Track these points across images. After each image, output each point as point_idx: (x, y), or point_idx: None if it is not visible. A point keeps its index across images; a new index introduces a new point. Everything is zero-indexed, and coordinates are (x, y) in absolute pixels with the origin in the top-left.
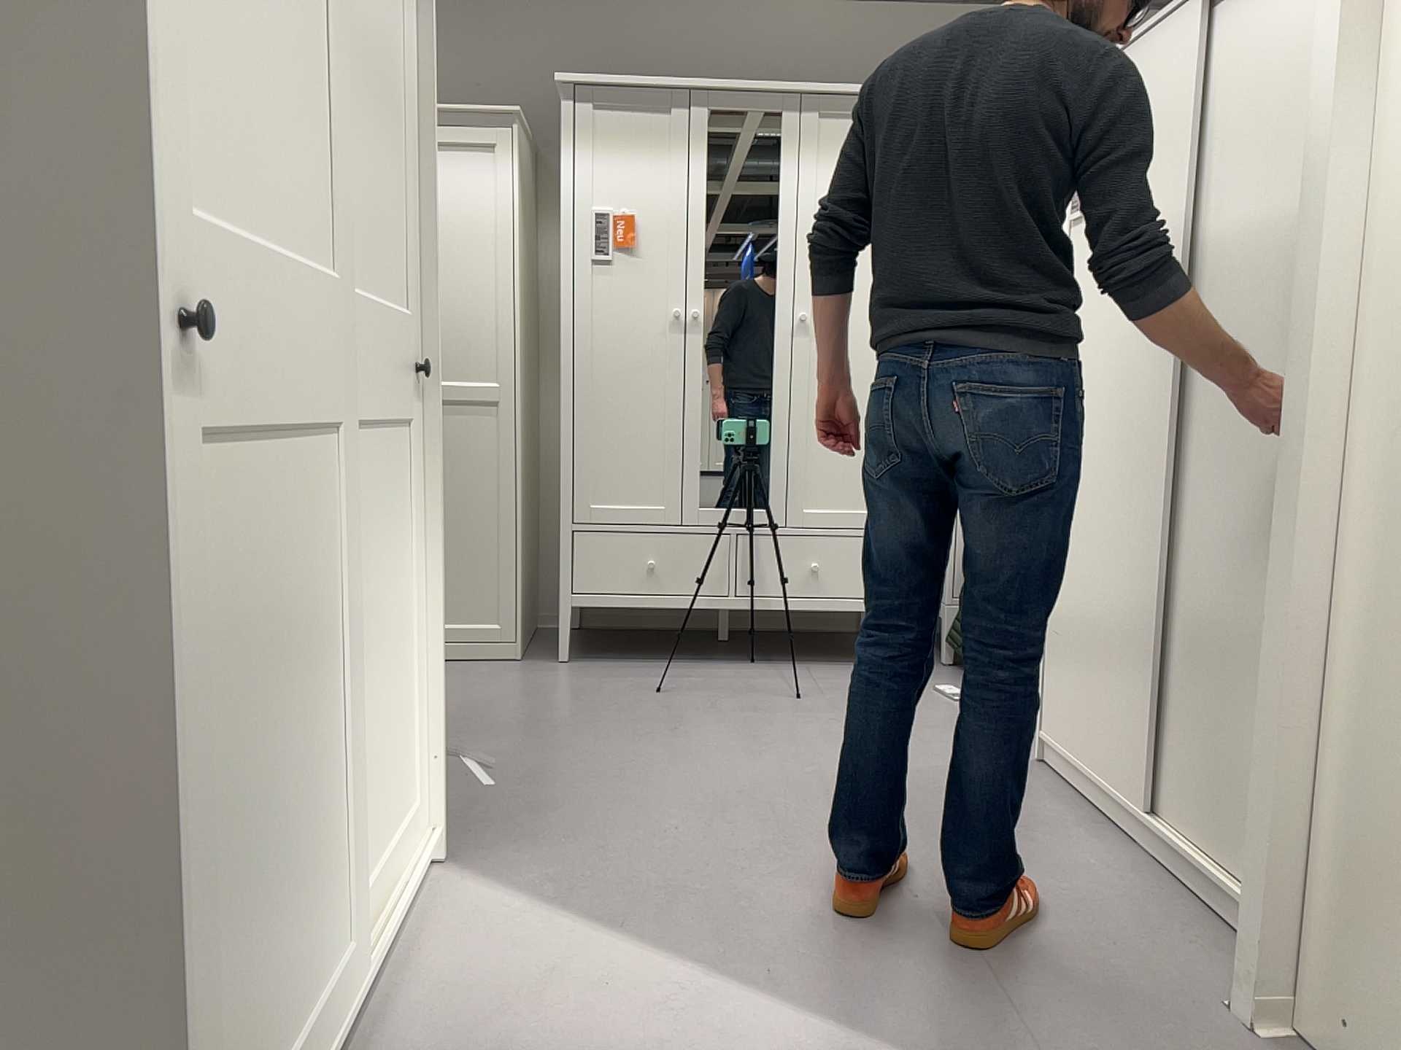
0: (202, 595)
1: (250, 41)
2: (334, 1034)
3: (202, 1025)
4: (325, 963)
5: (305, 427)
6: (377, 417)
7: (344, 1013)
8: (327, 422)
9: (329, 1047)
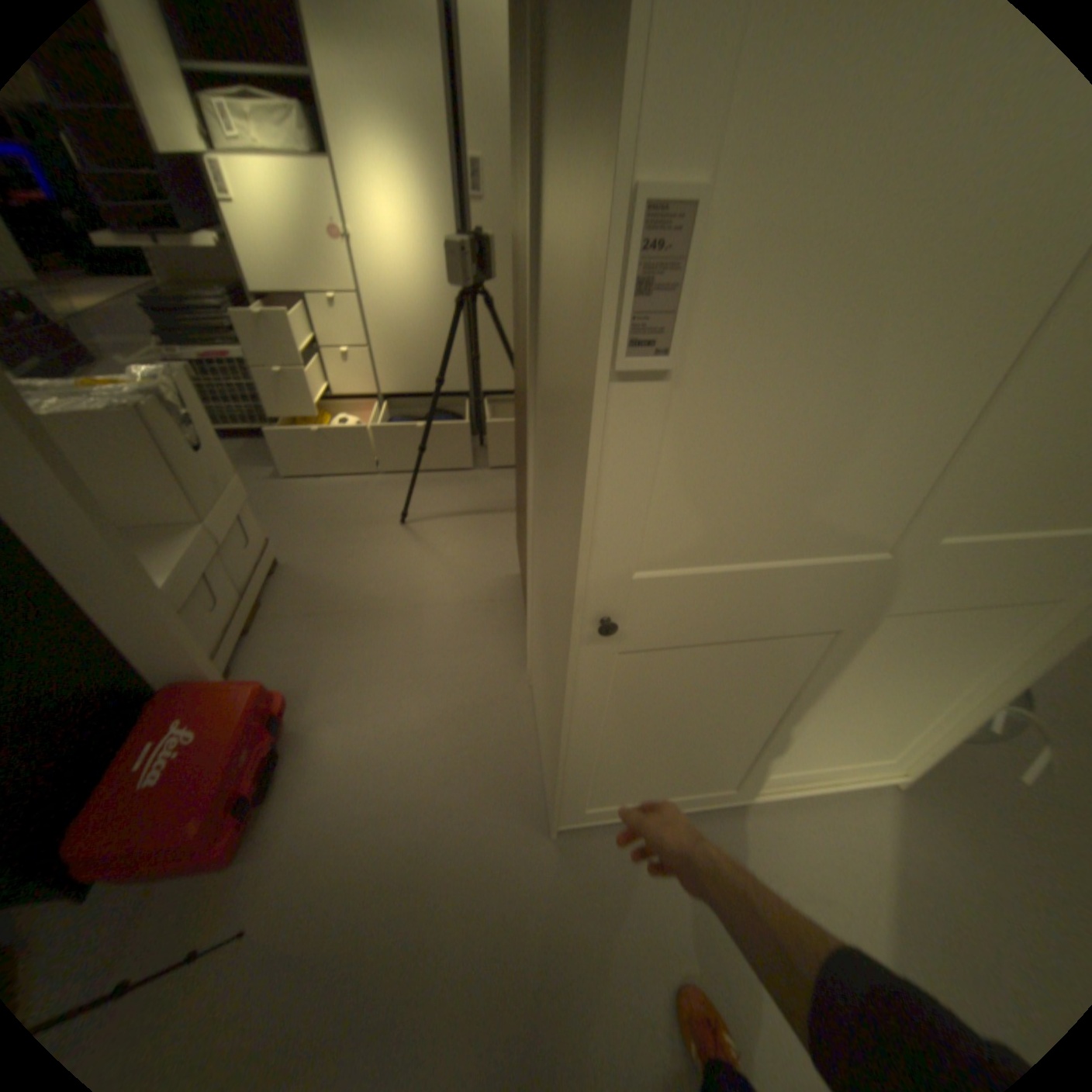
0: (634, 689)
1: (816, 440)
2: (713, 805)
3: (596, 781)
4: (718, 788)
5: (796, 630)
6: (991, 600)
7: (727, 803)
8: (839, 625)
9: (704, 806)
